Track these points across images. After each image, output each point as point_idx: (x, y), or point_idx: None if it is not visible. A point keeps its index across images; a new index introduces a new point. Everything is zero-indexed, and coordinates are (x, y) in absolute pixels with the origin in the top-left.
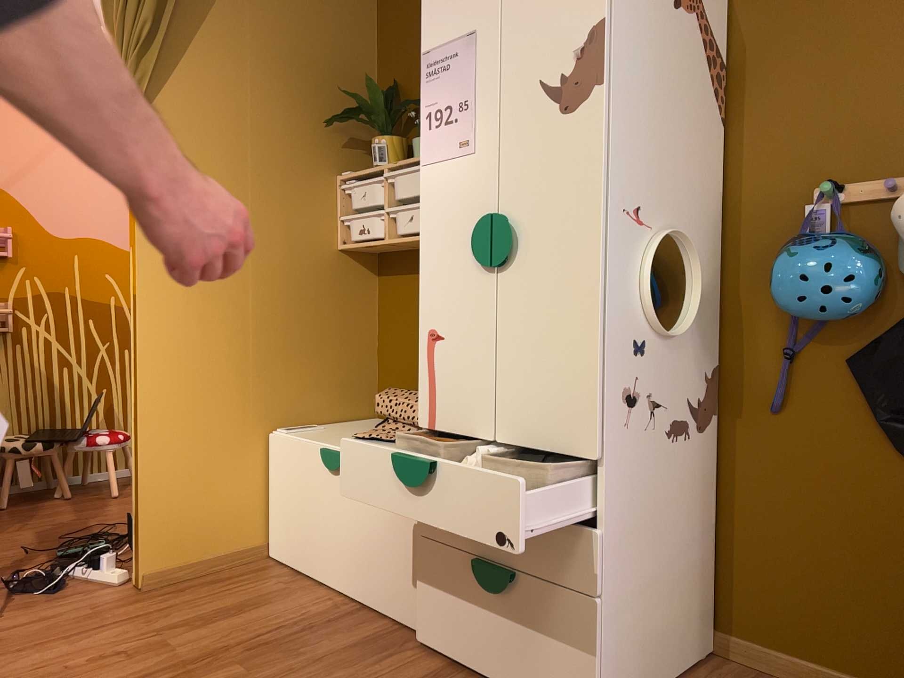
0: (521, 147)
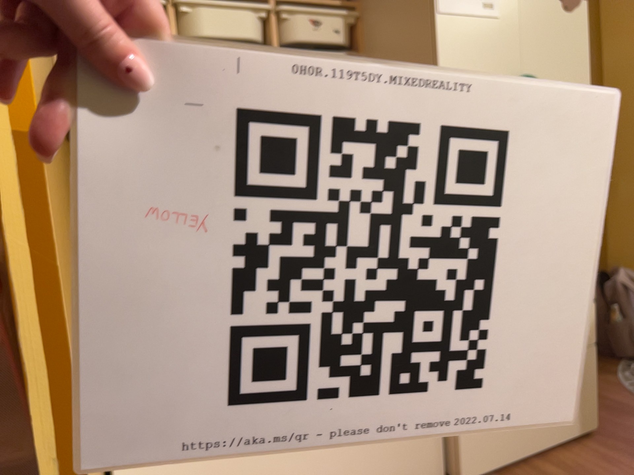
0: (538, 24)
